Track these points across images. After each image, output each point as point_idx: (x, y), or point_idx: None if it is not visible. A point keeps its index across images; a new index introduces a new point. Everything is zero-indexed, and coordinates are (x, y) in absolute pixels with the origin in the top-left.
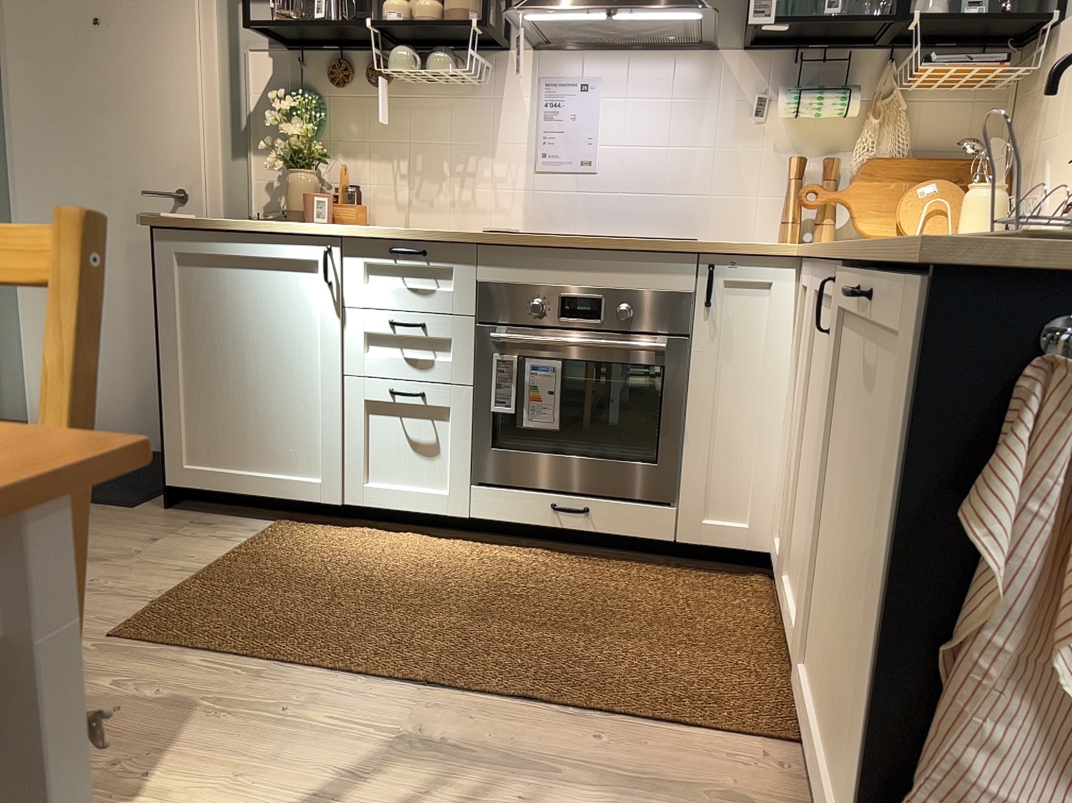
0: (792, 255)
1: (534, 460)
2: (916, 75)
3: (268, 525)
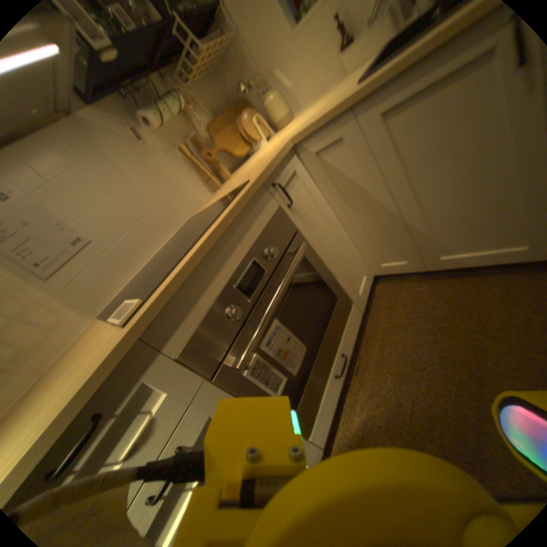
0: (290, 149)
1: (310, 379)
2: (197, 60)
3: None
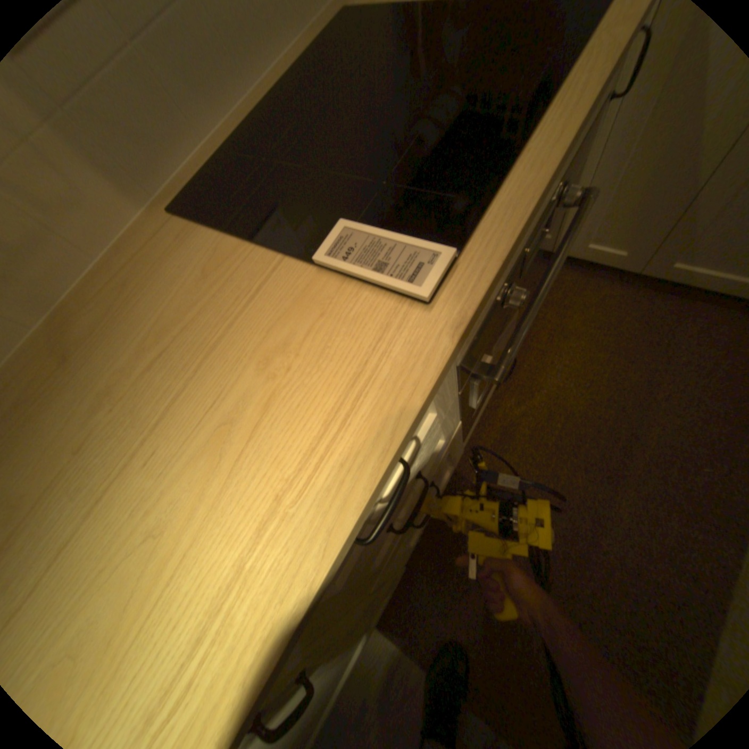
0: None
1: None
2: None
3: (374, 638)
